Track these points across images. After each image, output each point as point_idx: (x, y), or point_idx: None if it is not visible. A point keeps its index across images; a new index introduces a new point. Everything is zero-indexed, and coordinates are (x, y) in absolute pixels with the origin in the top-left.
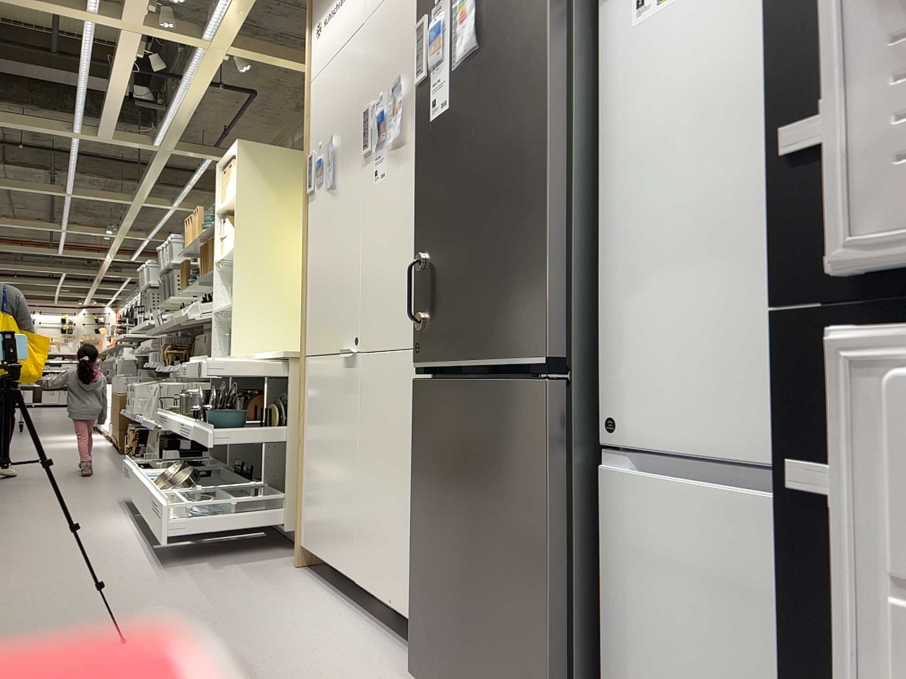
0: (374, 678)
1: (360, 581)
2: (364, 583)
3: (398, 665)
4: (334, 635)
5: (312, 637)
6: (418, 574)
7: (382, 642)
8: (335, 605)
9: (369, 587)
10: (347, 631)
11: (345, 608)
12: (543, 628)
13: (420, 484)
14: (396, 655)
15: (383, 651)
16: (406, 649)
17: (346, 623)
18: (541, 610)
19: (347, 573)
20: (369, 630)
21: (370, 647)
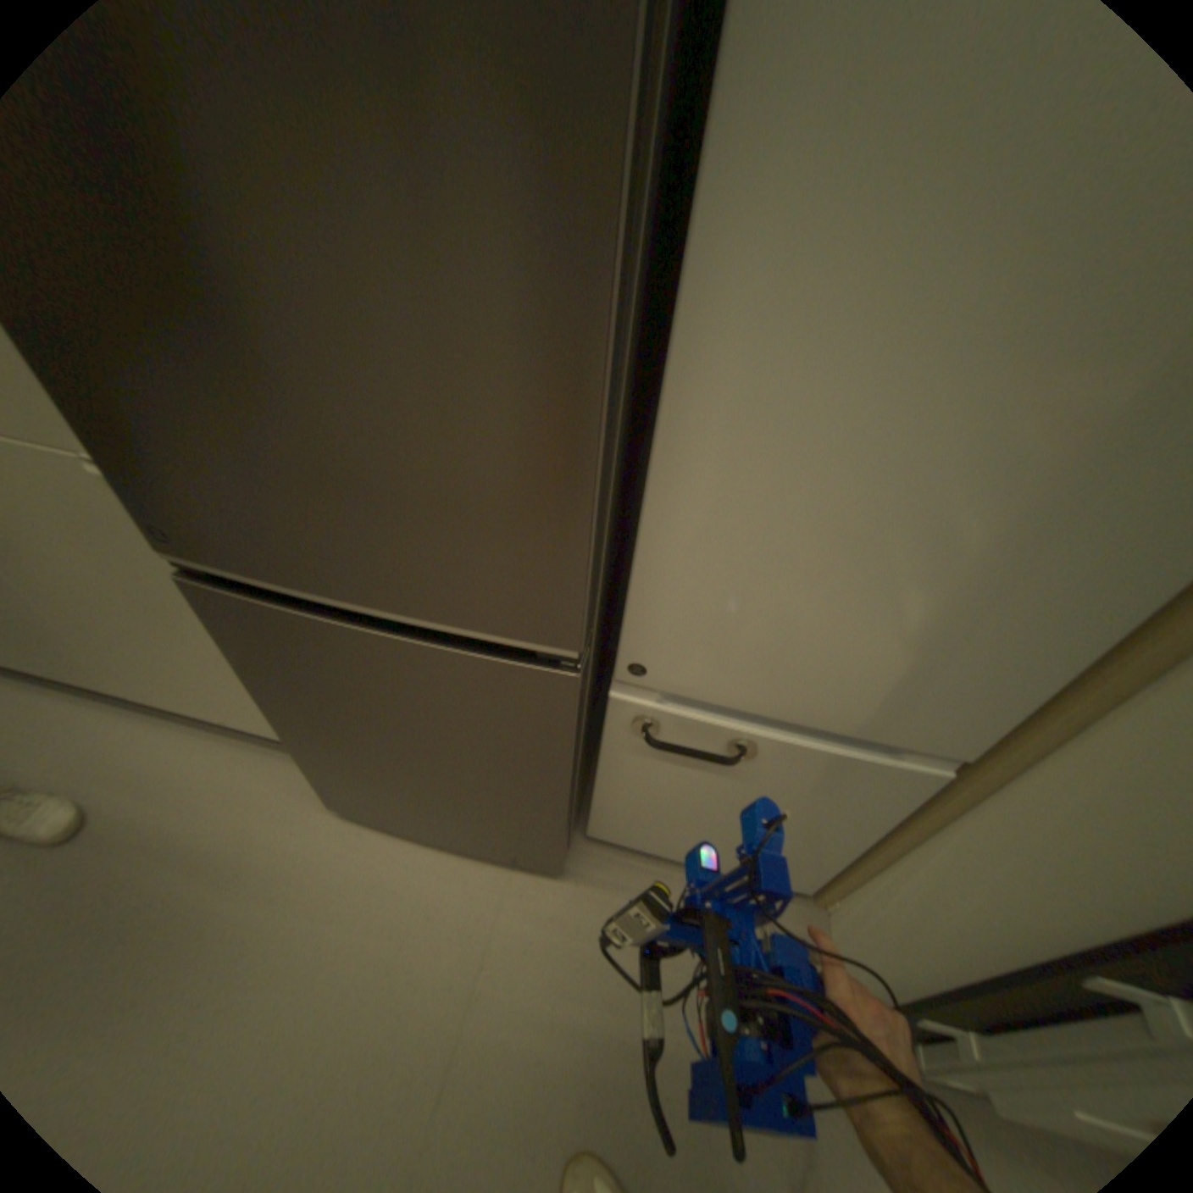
0: (277, 822)
1: (138, 699)
2: (147, 702)
3: (286, 783)
4: (160, 782)
5: (128, 804)
6: (304, 753)
7: (232, 755)
8: (104, 723)
9: (161, 706)
10: (167, 763)
11: (125, 720)
12: (548, 815)
13: (274, 696)
14: (269, 767)
15: (248, 770)
16: (273, 750)
17: (153, 748)
18: (546, 809)
19: (97, 689)
20: (195, 743)
21: (226, 773)
